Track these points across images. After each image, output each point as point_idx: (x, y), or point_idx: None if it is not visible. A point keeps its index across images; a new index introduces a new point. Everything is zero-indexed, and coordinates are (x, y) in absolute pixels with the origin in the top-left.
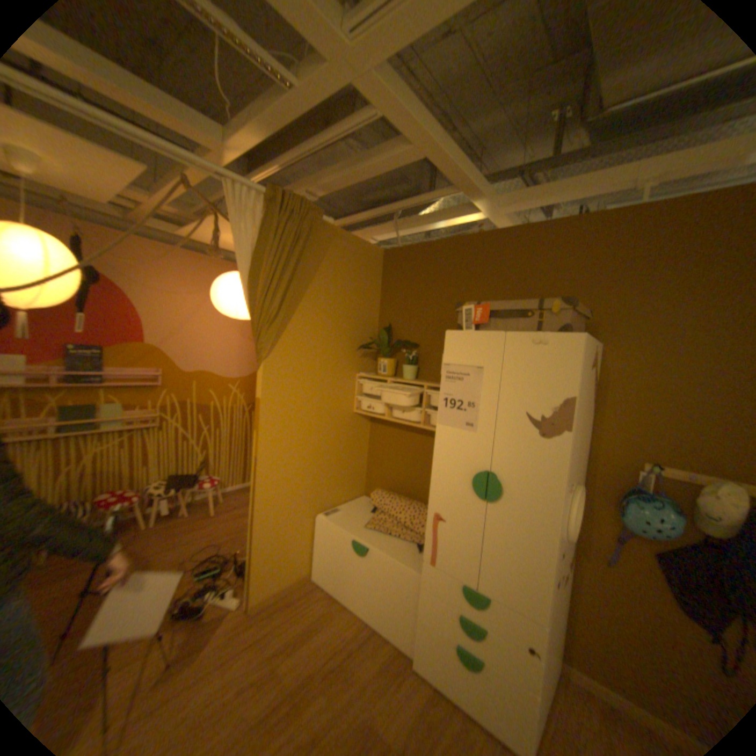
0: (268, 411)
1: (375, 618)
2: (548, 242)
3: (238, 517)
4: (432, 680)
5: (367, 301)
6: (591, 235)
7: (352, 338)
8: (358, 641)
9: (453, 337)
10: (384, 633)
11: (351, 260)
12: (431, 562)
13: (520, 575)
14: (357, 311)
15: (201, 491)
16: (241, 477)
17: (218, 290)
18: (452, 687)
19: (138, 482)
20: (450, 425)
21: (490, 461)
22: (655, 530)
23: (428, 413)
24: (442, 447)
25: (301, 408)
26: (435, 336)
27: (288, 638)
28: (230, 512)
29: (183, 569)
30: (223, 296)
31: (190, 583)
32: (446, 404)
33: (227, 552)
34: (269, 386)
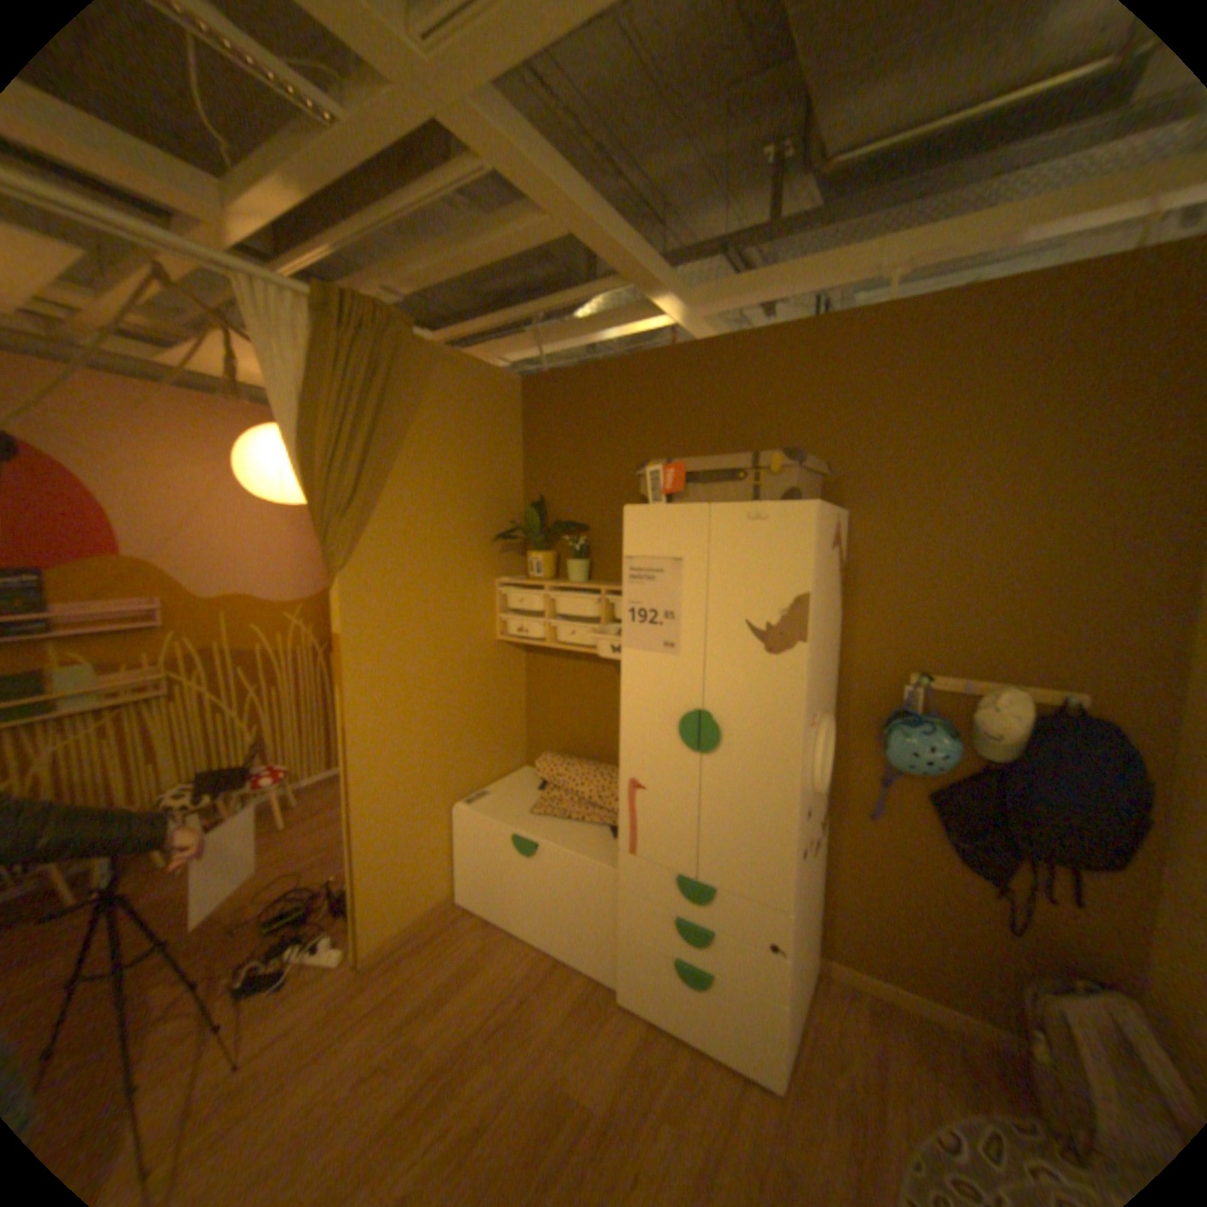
0: (354, 652)
1: (557, 943)
2: (765, 360)
3: (324, 826)
4: (643, 1014)
5: (502, 461)
6: (824, 350)
7: (482, 523)
8: (532, 979)
9: (634, 516)
10: (571, 962)
11: (468, 398)
12: (629, 850)
13: (752, 849)
14: (487, 480)
15: (254, 792)
16: (322, 762)
17: (244, 456)
18: (672, 1018)
19: (139, 791)
20: (641, 648)
21: (701, 694)
22: (924, 763)
23: (611, 631)
24: (632, 682)
25: (410, 642)
26: (611, 512)
27: (425, 995)
28: (309, 820)
29: (240, 920)
30: (253, 467)
31: (254, 939)
32: (634, 617)
33: (312, 881)
34: (352, 613)
